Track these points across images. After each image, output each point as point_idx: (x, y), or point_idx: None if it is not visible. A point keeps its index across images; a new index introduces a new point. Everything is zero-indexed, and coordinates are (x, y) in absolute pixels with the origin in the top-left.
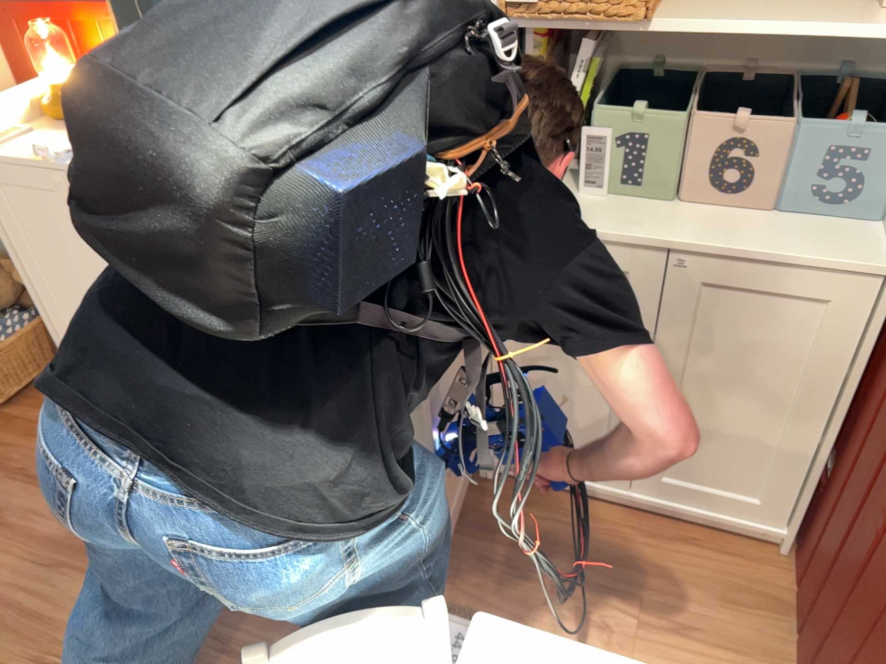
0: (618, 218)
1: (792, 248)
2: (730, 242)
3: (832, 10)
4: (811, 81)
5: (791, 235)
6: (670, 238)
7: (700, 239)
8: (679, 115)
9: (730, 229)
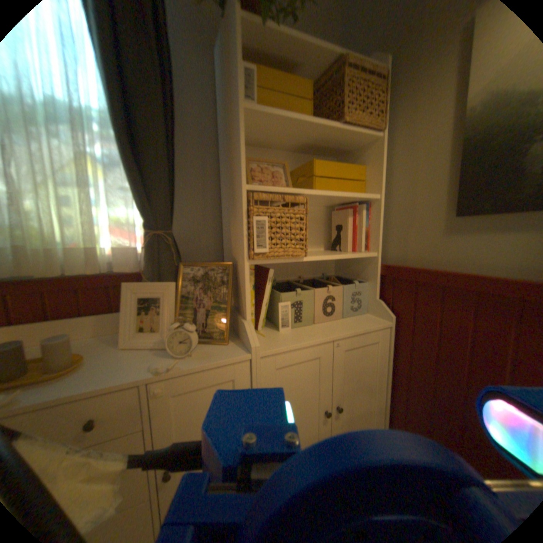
0: (307, 334)
1: (366, 325)
2: (350, 329)
3: (332, 252)
4: (320, 277)
5: (358, 322)
6: (333, 334)
7: (341, 331)
8: (309, 289)
9: (342, 325)
